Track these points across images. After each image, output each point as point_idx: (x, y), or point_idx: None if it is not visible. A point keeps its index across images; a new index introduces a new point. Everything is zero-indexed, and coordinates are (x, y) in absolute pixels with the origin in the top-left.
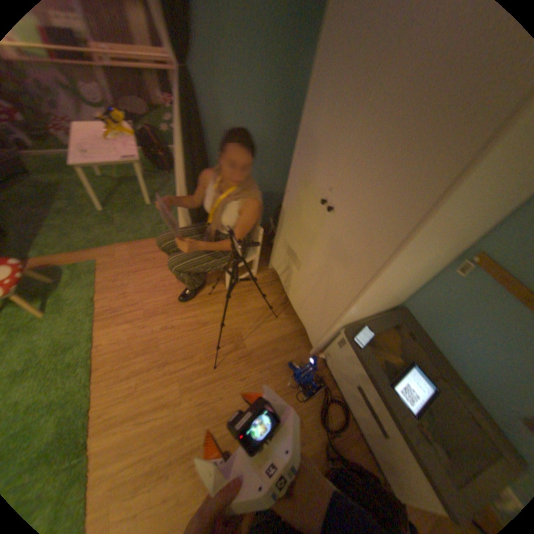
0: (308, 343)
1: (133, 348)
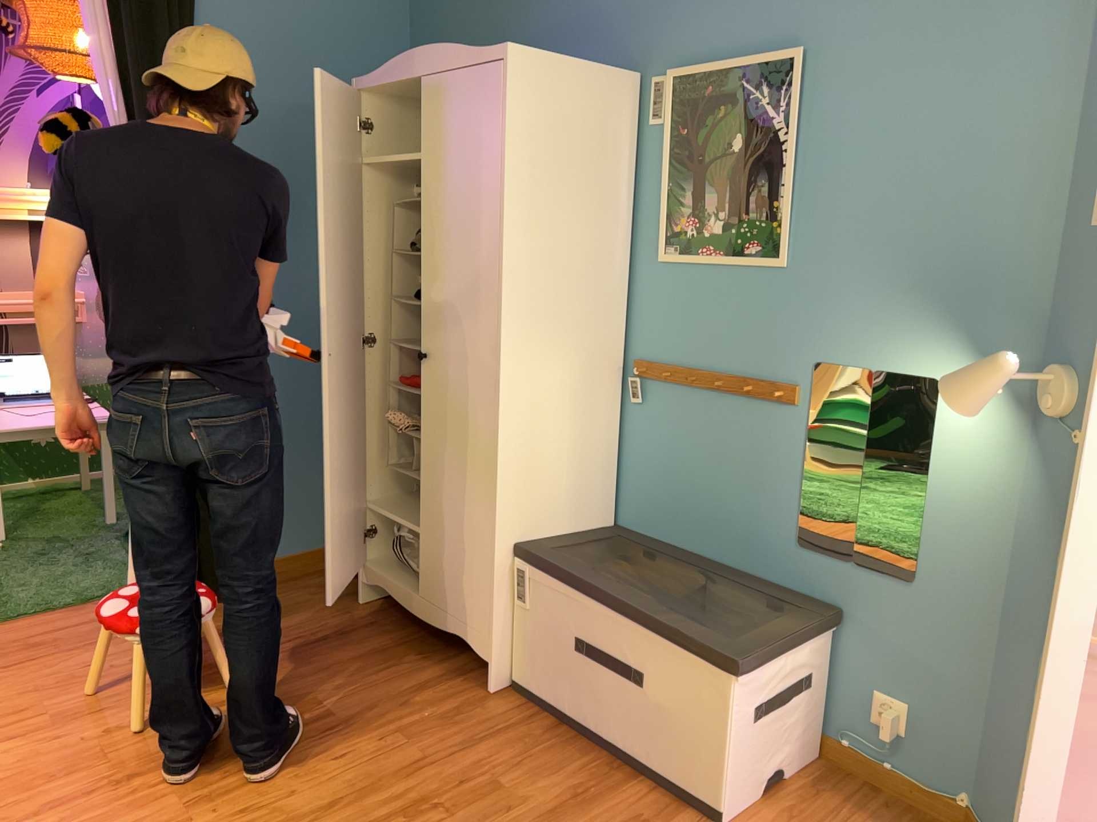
0: (481, 679)
1: (37, 770)
